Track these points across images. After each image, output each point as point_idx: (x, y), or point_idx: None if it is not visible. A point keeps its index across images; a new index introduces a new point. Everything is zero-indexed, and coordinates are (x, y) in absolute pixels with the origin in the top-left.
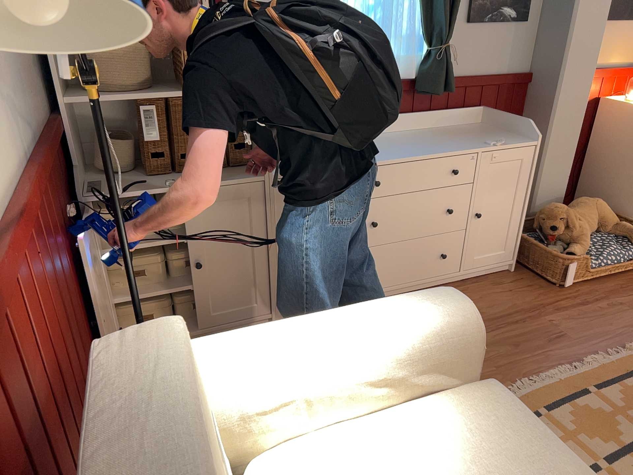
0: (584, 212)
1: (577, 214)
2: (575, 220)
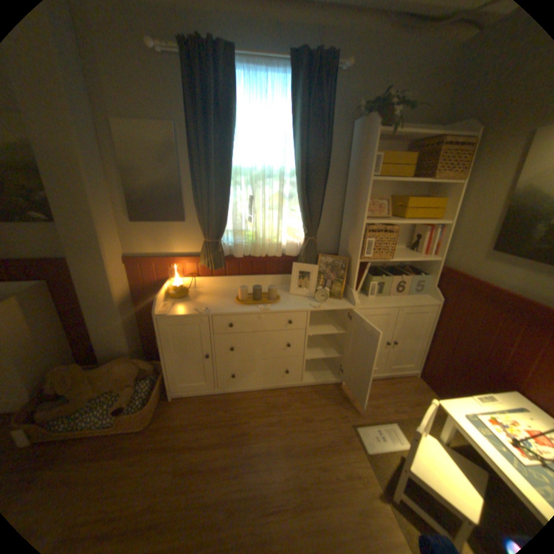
0: (96, 375)
1: (89, 376)
2: (77, 383)
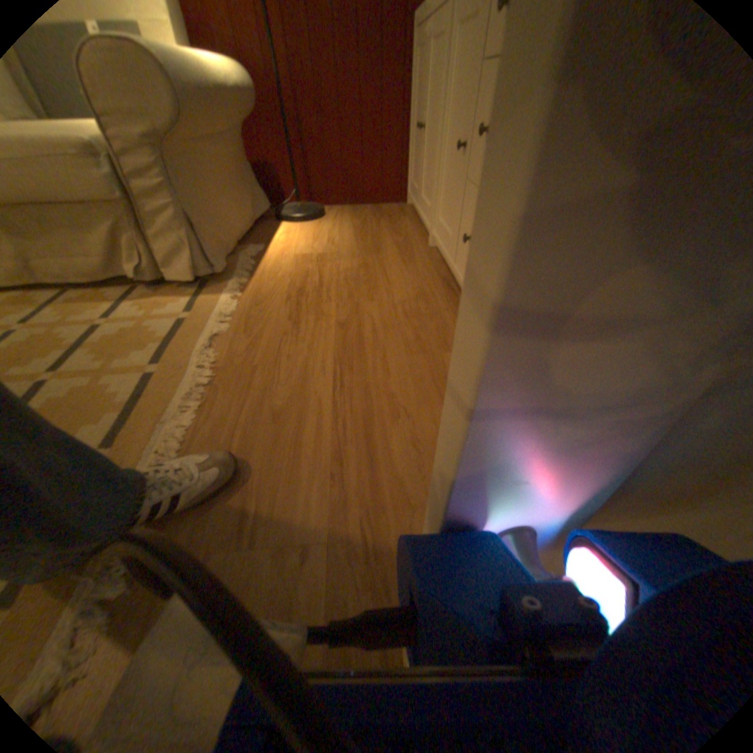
0: None
1: None
2: None
